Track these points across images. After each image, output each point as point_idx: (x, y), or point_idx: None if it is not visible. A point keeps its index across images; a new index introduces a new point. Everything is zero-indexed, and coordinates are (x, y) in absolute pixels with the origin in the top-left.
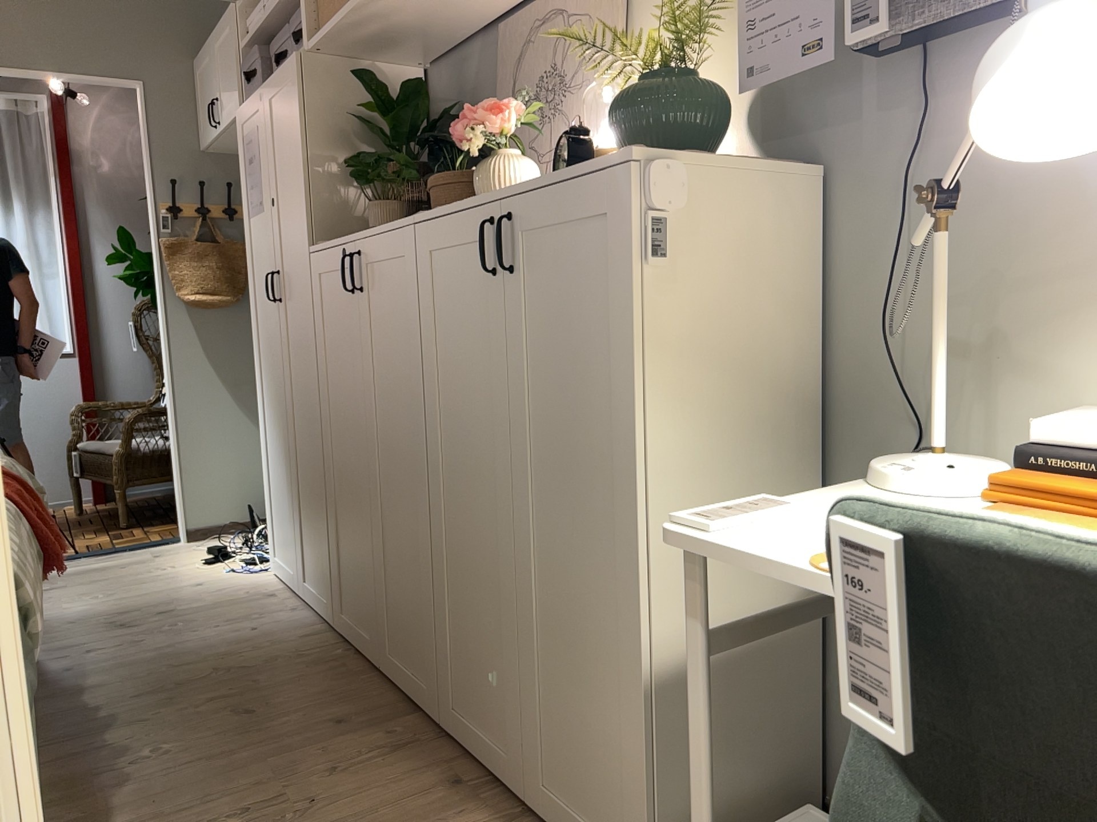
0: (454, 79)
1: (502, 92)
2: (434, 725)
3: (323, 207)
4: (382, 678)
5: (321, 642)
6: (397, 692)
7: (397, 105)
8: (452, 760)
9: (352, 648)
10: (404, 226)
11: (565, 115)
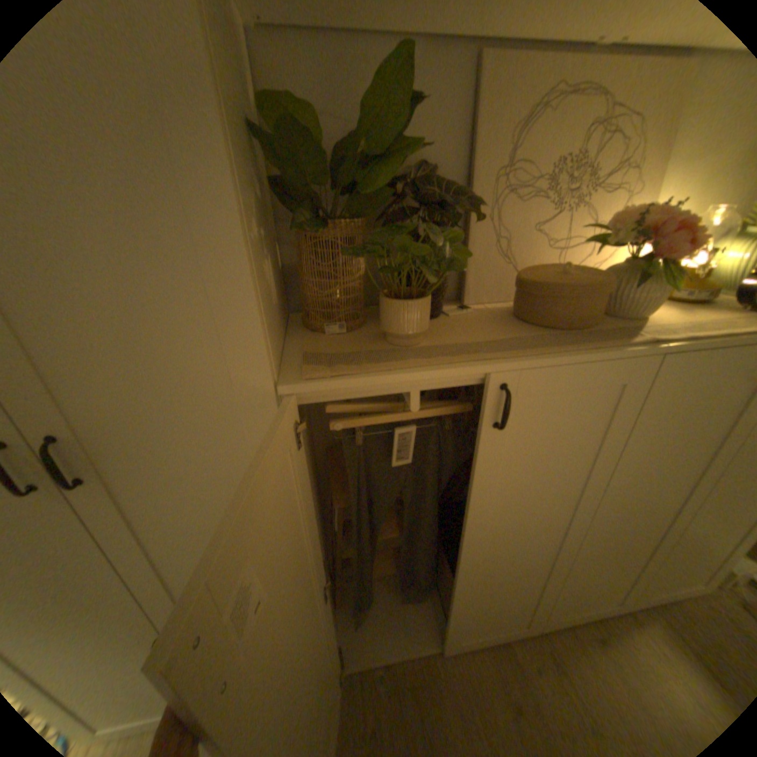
0: (353, 84)
1: (492, 151)
2: (527, 636)
3: (267, 305)
4: (449, 657)
5: (350, 702)
6: (476, 650)
7: (358, 121)
8: (573, 637)
9: (382, 672)
10: (645, 354)
11: (594, 207)
